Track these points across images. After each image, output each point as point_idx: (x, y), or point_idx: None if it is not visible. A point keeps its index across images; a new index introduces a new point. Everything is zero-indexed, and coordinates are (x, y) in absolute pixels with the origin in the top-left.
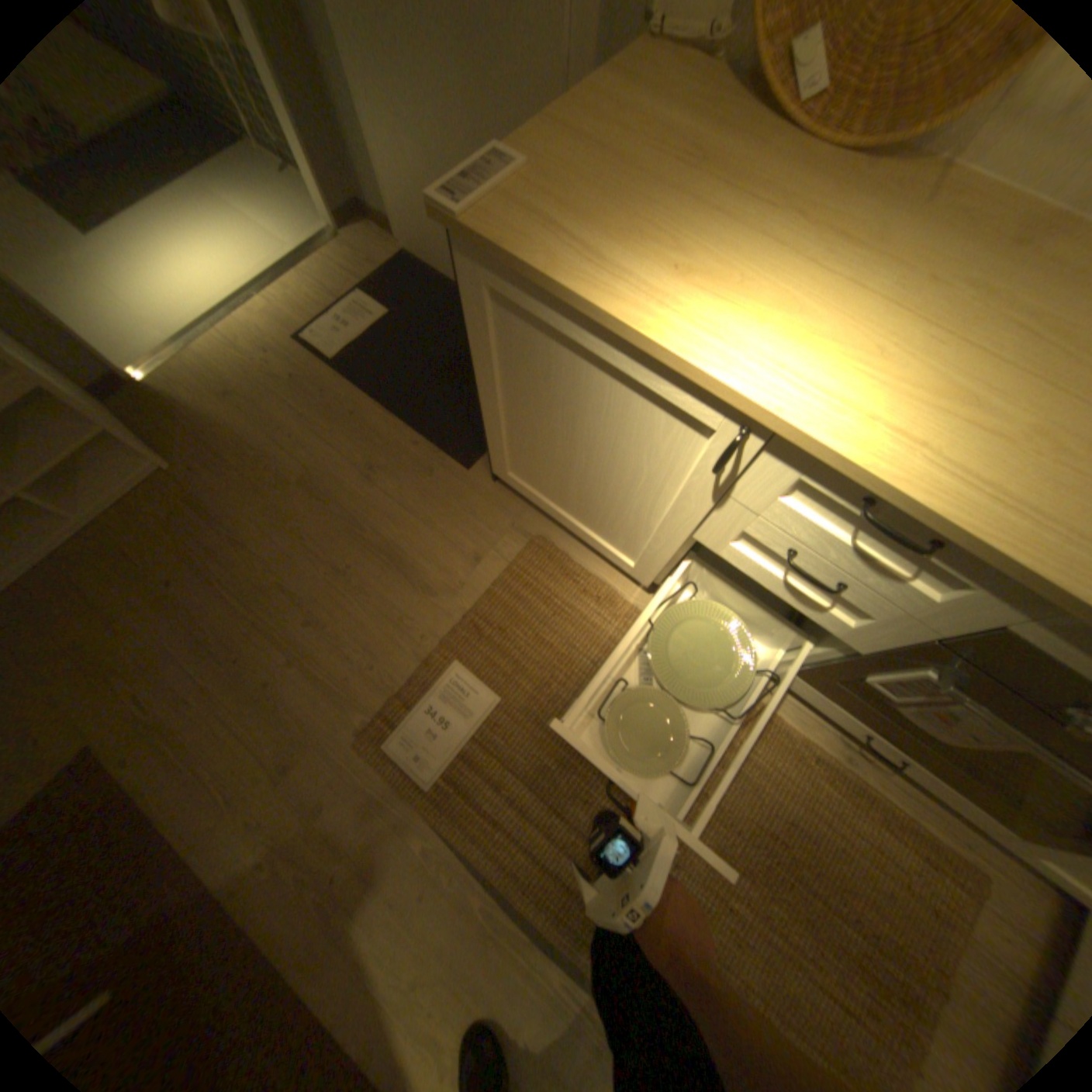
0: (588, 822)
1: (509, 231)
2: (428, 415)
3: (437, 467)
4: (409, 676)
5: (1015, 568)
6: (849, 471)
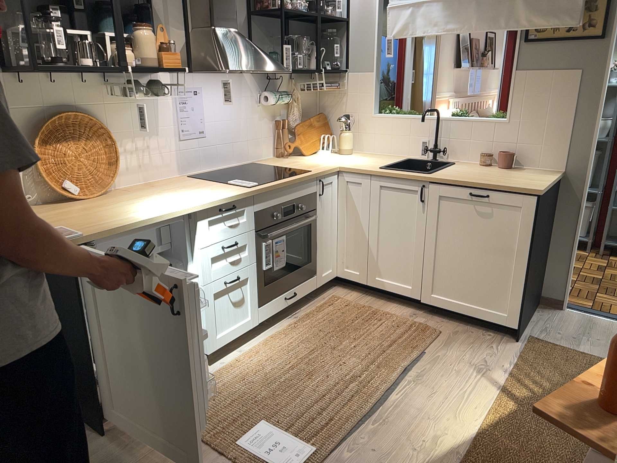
0: (326, 387)
1: (98, 230)
2: None
3: None
4: None
5: (242, 196)
6: (212, 207)
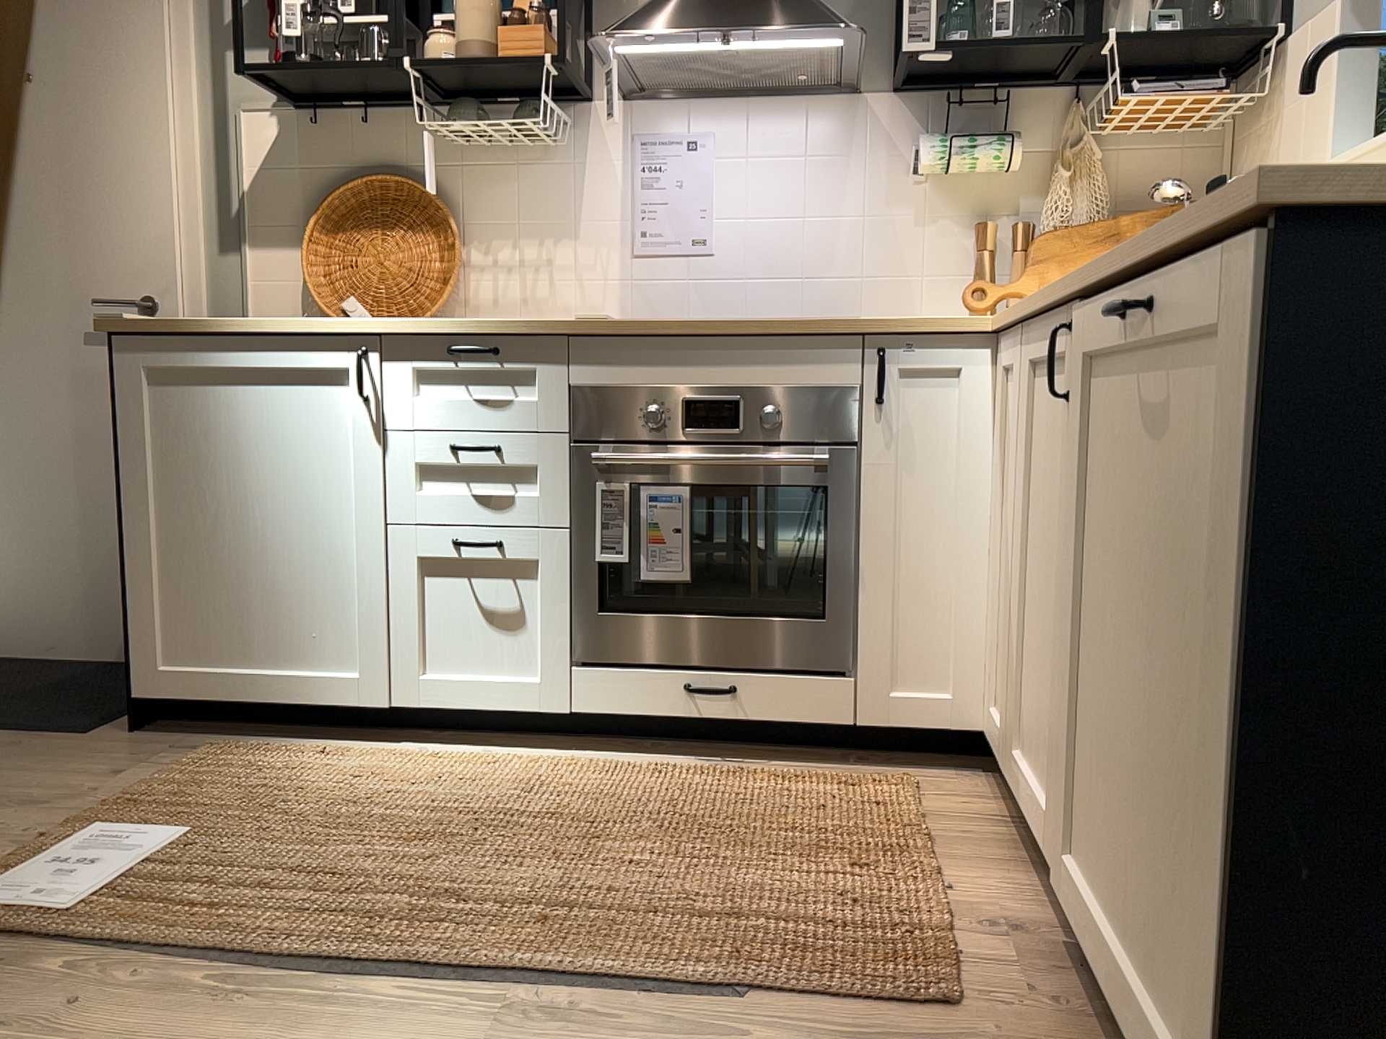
0: (379, 873)
1: (162, 320)
2: (2, 718)
3: (25, 741)
4: (2, 863)
5: (518, 328)
6: (422, 336)
